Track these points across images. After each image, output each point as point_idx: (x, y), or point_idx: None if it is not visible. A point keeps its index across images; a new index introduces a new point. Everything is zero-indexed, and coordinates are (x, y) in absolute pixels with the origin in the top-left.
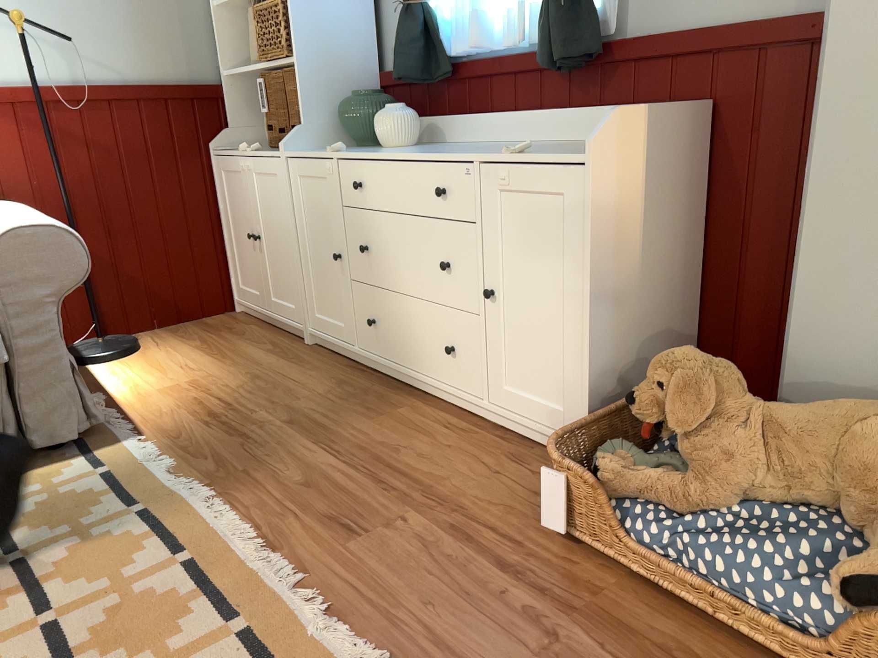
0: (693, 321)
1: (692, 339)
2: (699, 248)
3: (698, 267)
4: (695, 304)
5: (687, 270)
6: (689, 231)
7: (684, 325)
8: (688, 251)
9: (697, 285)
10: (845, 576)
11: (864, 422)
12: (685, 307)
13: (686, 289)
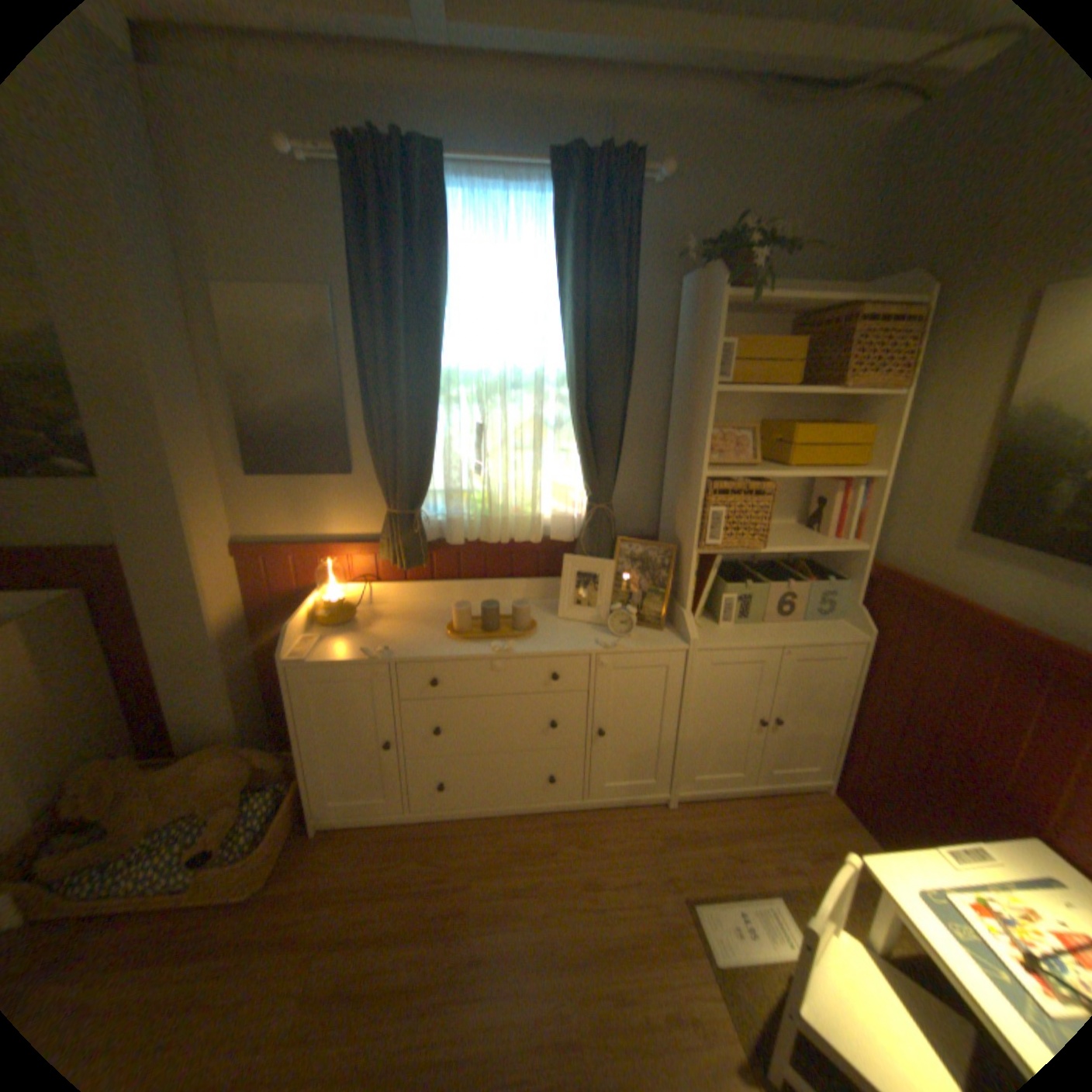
0: (119, 712)
1: (122, 722)
2: (107, 671)
3: (110, 681)
4: (116, 702)
5: (100, 689)
6: (93, 667)
7: (111, 720)
8: (97, 678)
9: (113, 692)
10: (193, 856)
11: (197, 770)
12: (107, 709)
13: (104, 699)
